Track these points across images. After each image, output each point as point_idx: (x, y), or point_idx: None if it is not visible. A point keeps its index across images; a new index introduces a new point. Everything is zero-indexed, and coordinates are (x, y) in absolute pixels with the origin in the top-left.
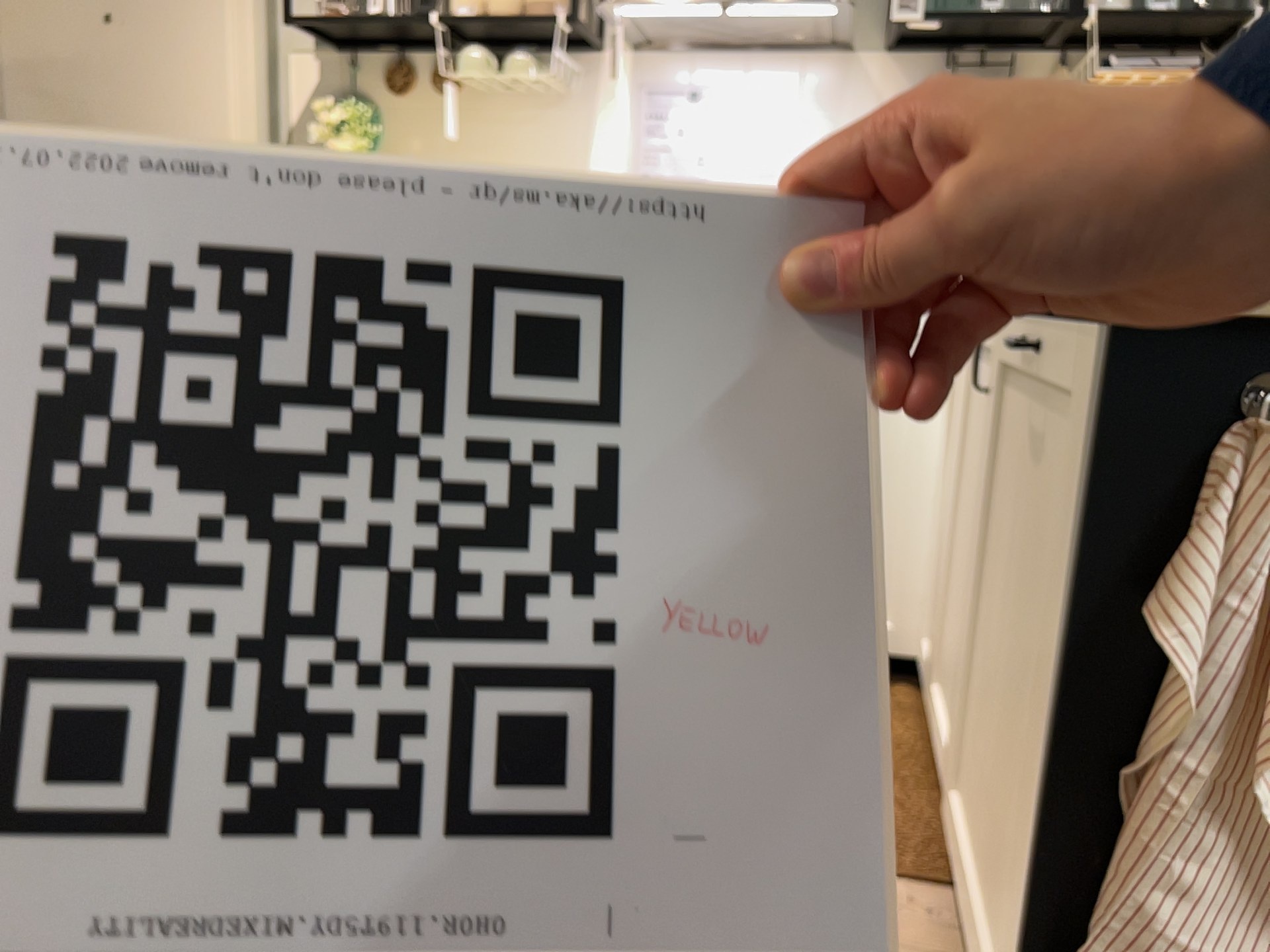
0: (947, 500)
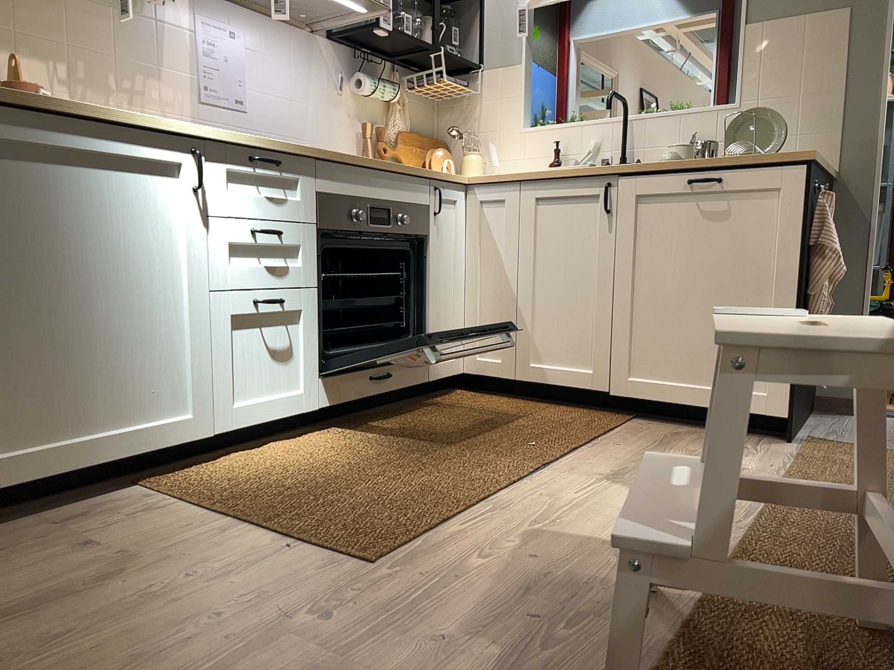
0: (485, 281)
